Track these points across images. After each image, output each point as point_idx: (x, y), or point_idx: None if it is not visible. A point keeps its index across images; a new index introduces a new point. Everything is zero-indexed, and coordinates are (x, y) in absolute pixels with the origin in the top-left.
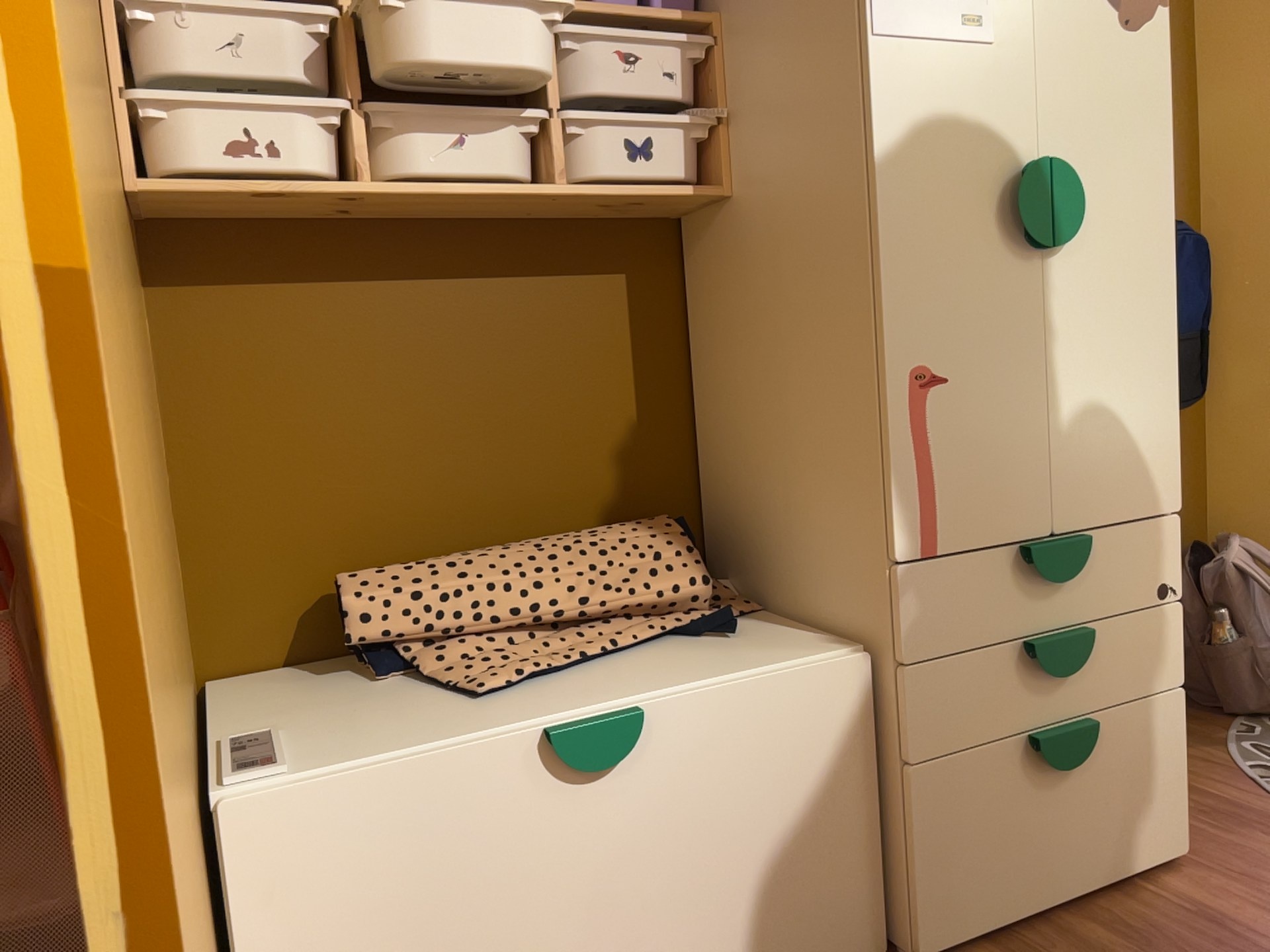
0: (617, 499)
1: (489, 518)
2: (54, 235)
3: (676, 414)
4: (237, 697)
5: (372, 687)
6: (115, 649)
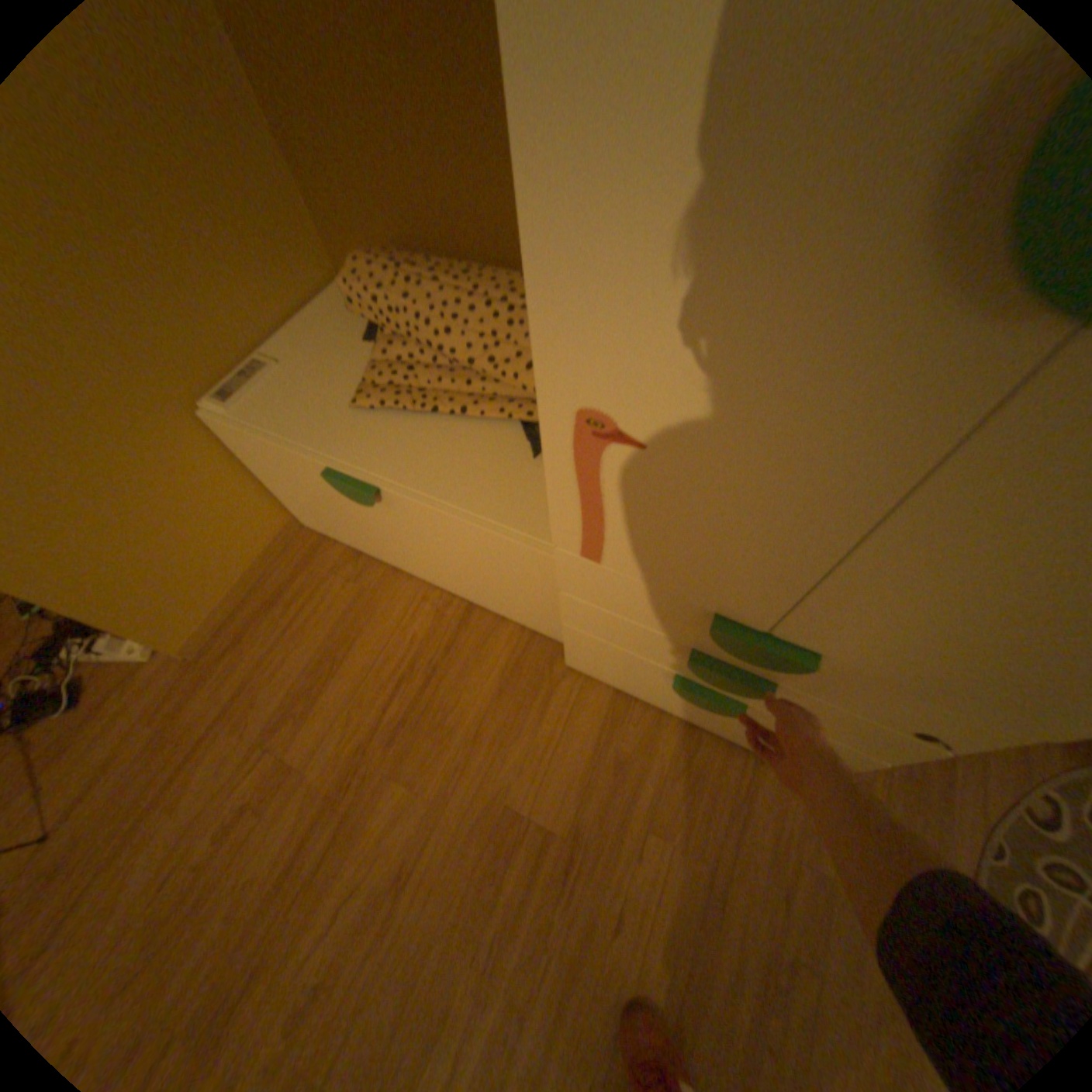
0: None
1: (483, 230)
2: None
3: None
4: (320, 309)
5: (356, 348)
6: None
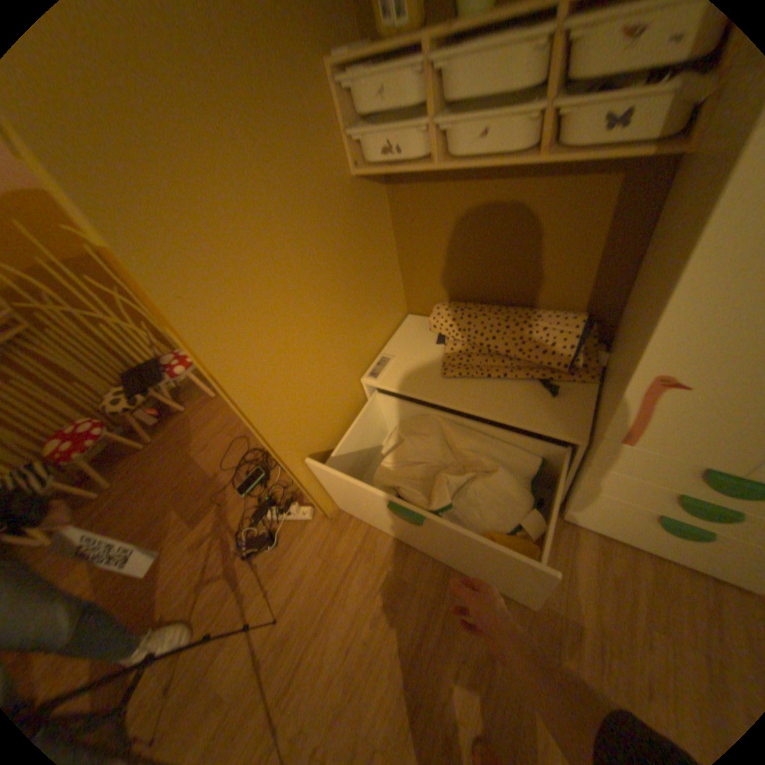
0: (570, 297)
1: (504, 290)
2: (208, 364)
3: (625, 263)
4: (404, 329)
5: (431, 347)
6: (254, 420)
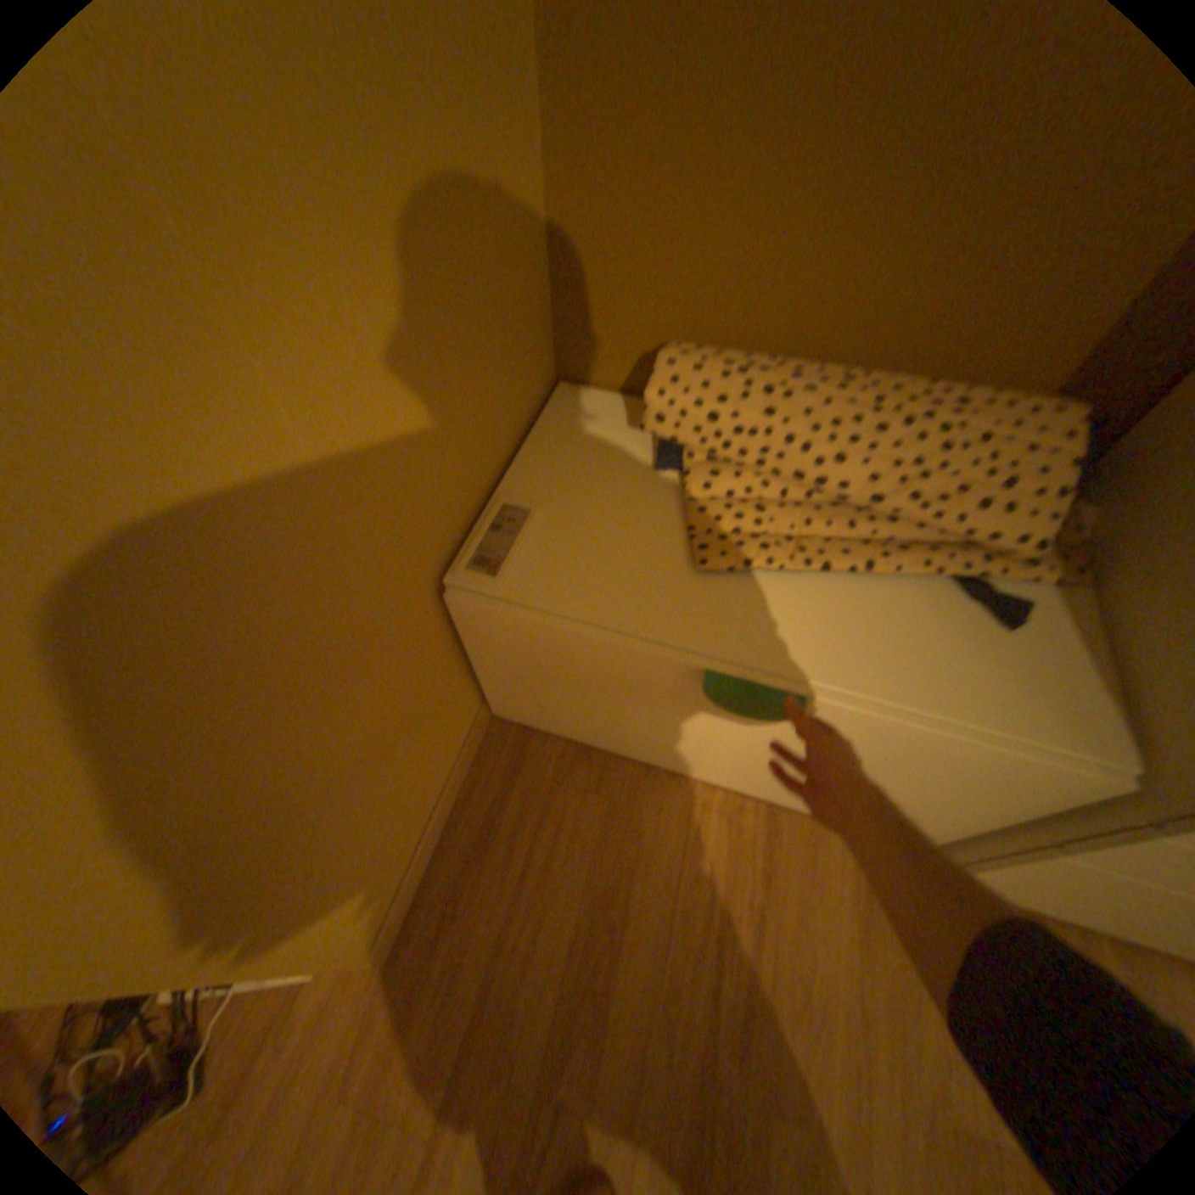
0: (1038, 348)
1: (858, 319)
2: None
3: None
4: (556, 422)
5: (643, 476)
6: None
